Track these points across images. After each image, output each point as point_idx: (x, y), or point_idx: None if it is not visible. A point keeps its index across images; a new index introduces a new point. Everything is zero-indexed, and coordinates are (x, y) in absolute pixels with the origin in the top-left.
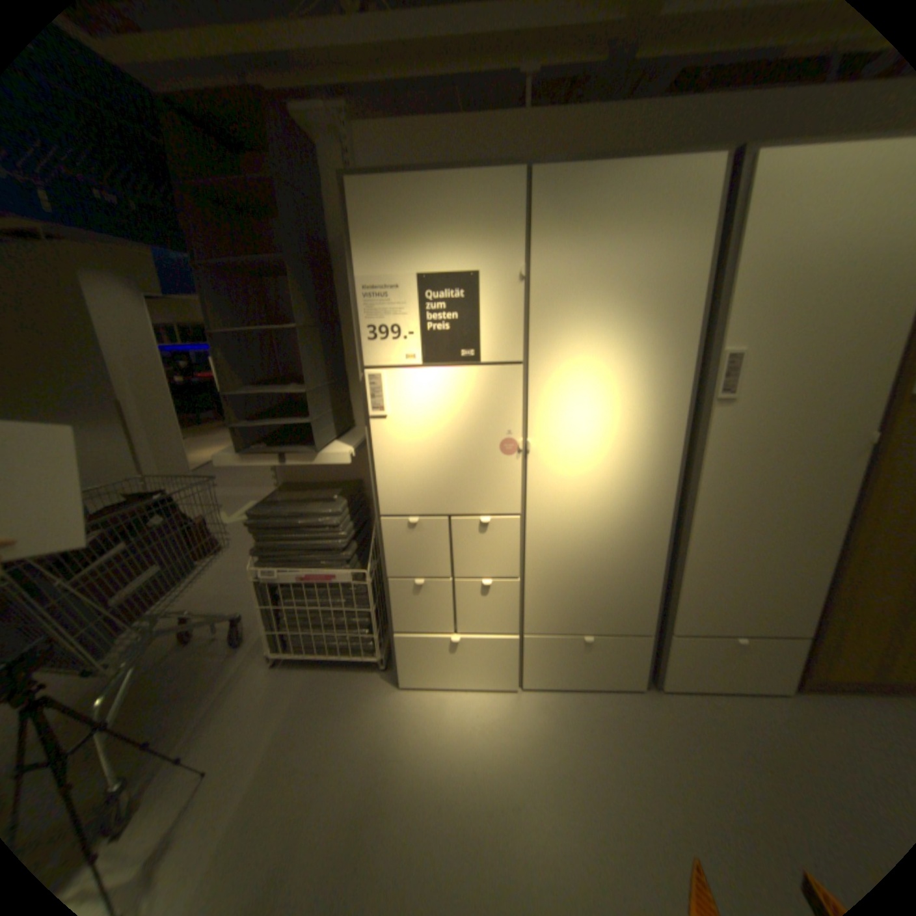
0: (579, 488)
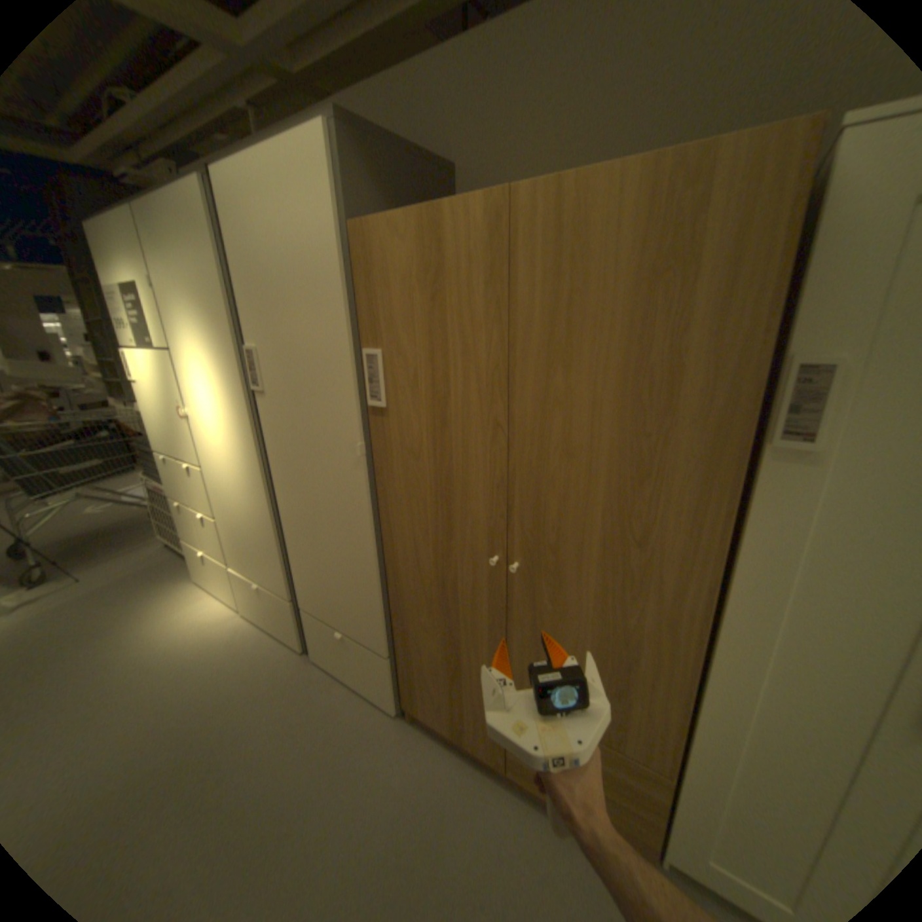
0: (216, 455)
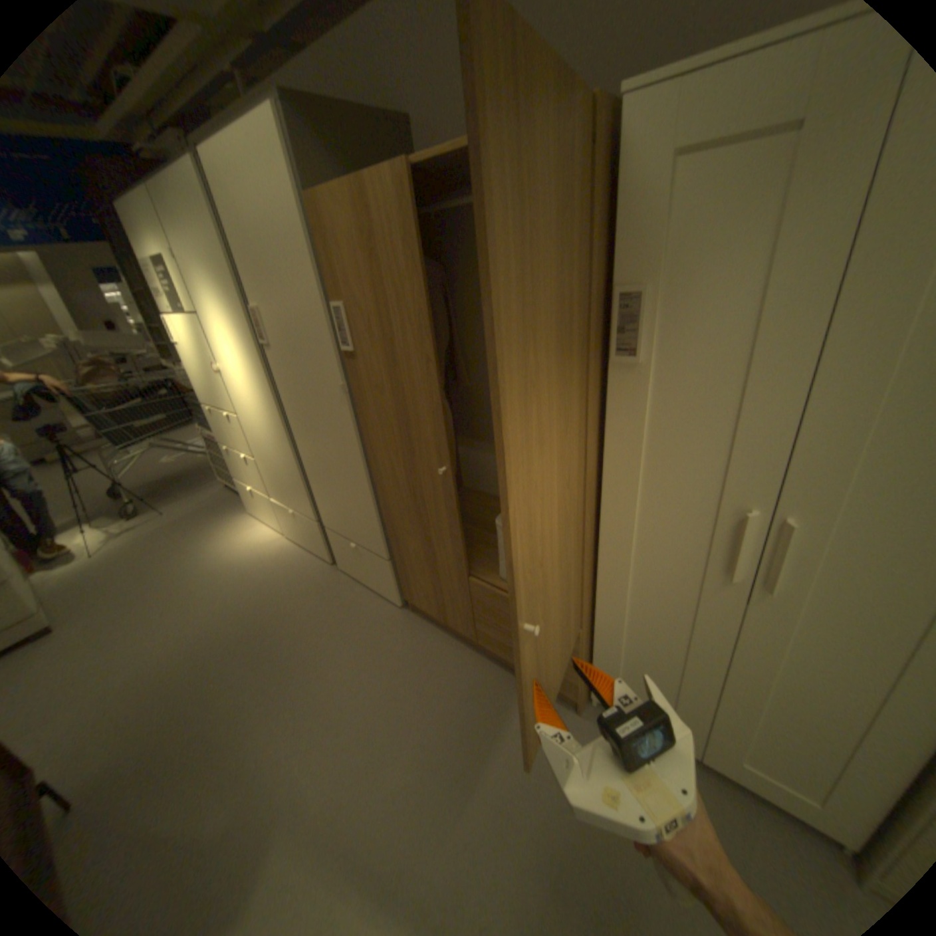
0: (246, 403)
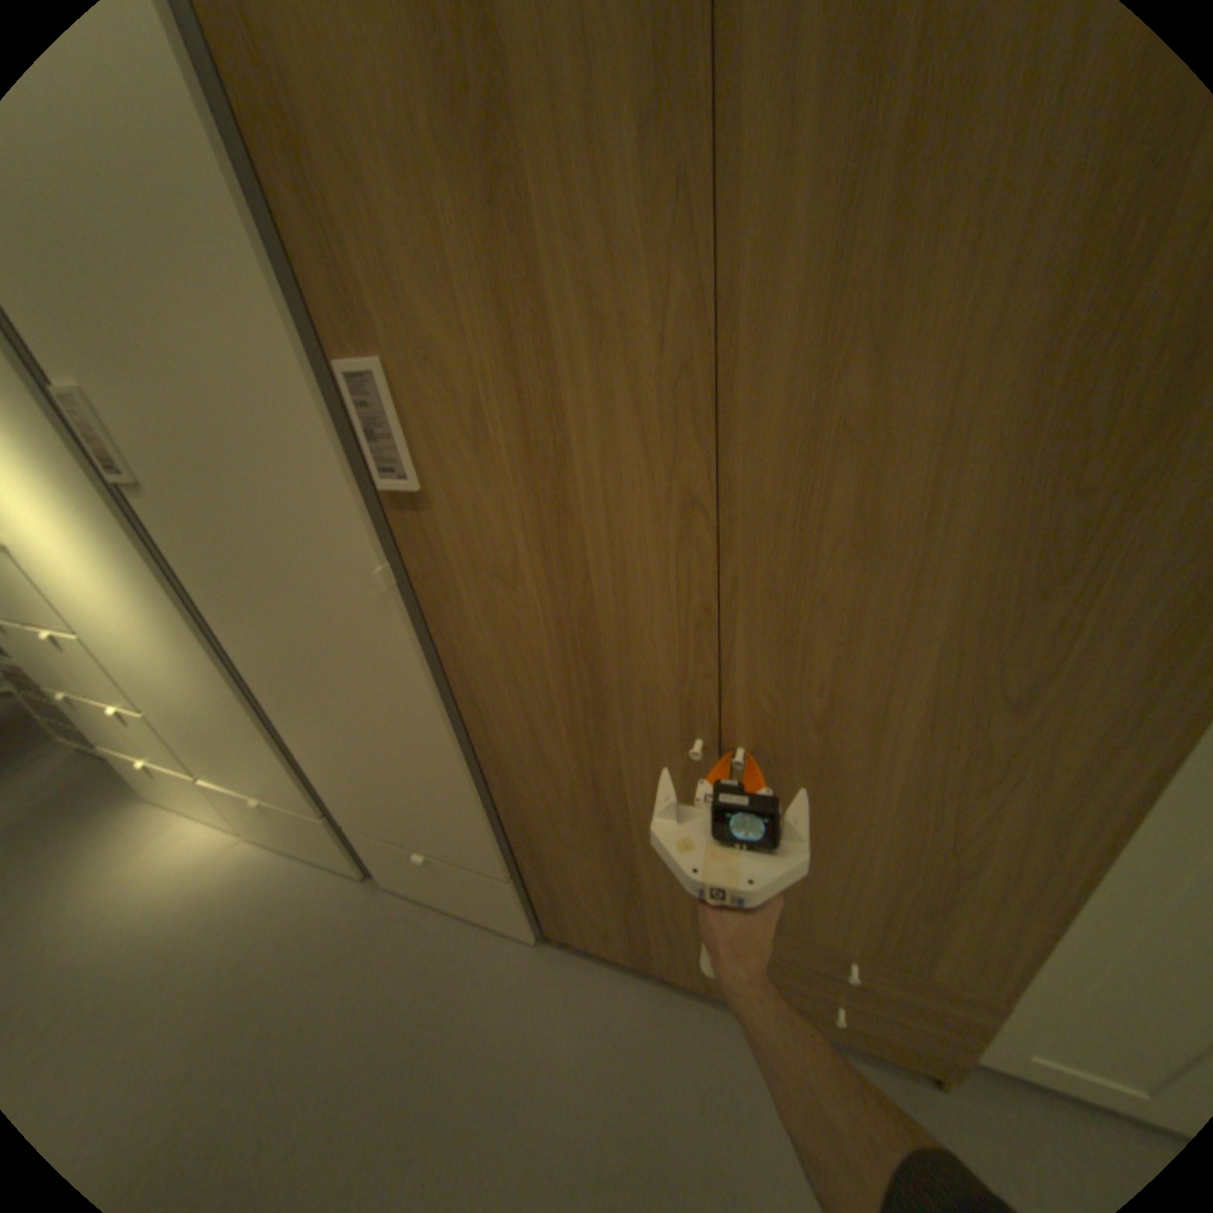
0: (95, 610)
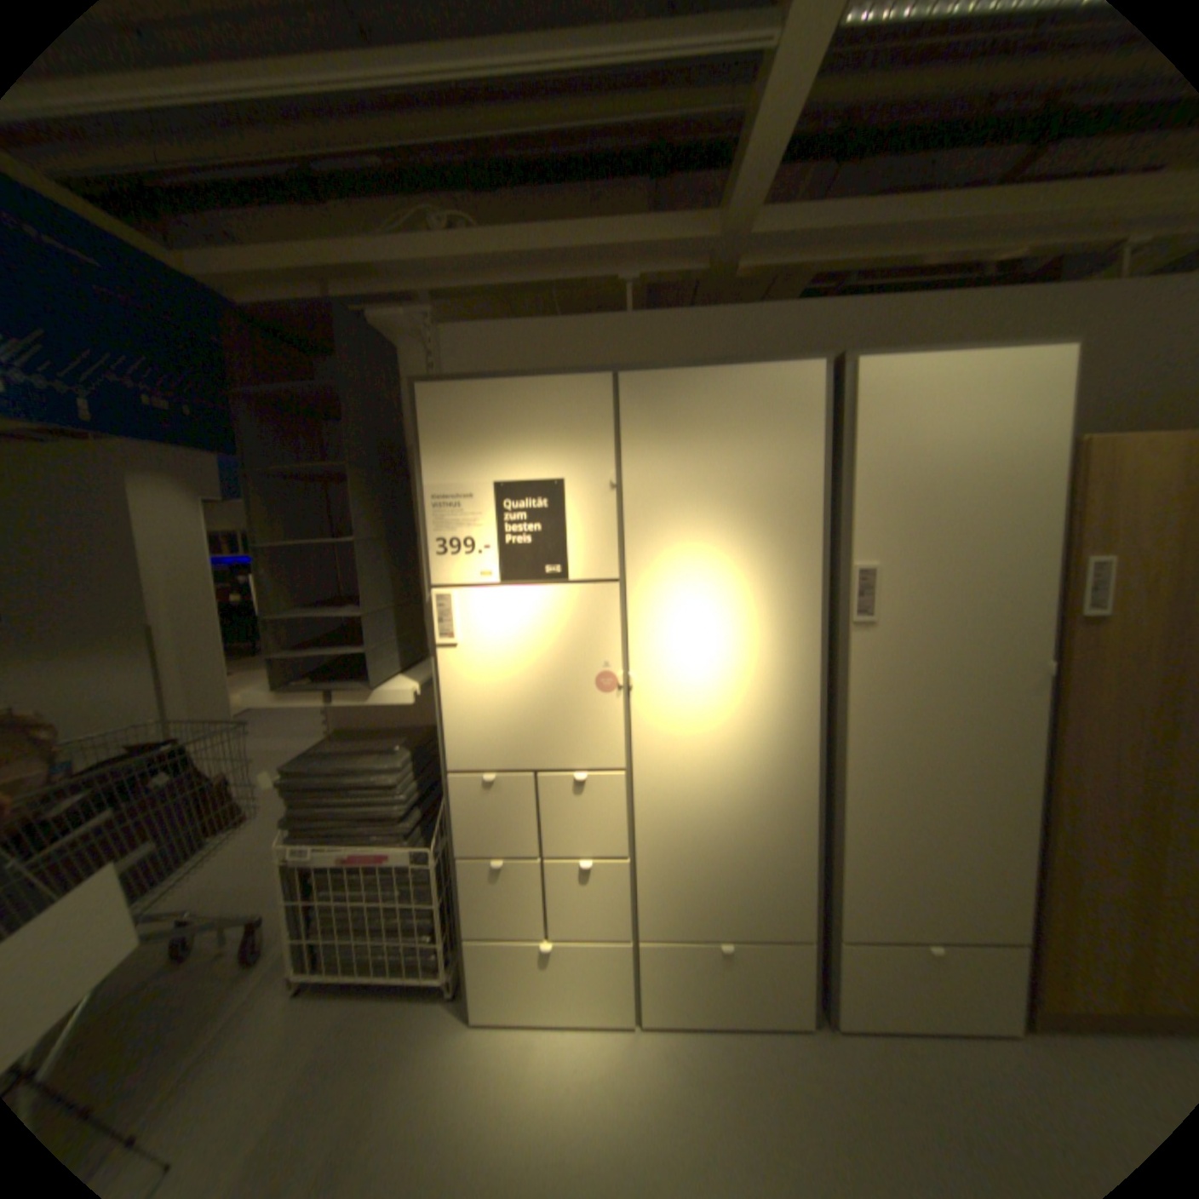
0: (697, 735)
